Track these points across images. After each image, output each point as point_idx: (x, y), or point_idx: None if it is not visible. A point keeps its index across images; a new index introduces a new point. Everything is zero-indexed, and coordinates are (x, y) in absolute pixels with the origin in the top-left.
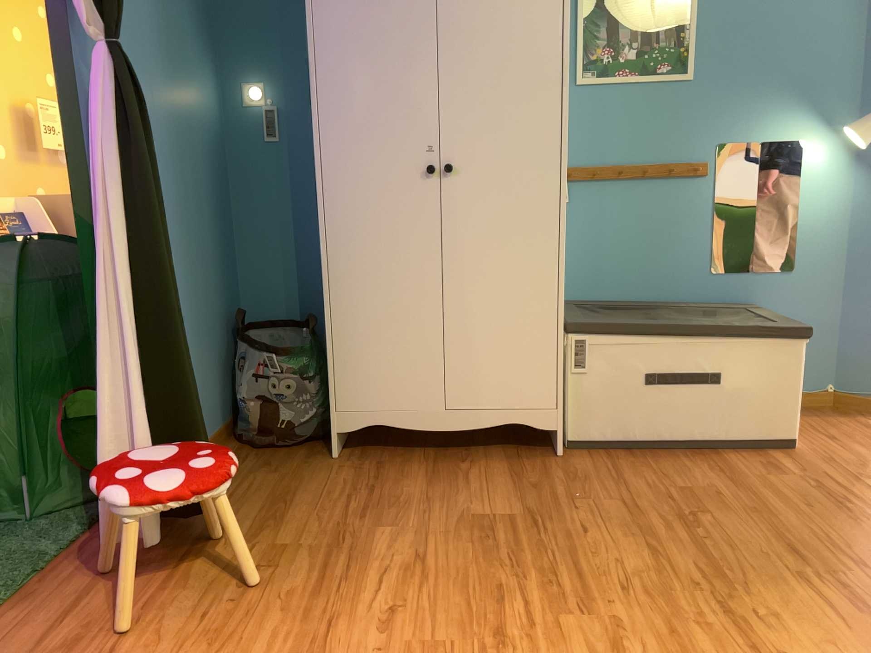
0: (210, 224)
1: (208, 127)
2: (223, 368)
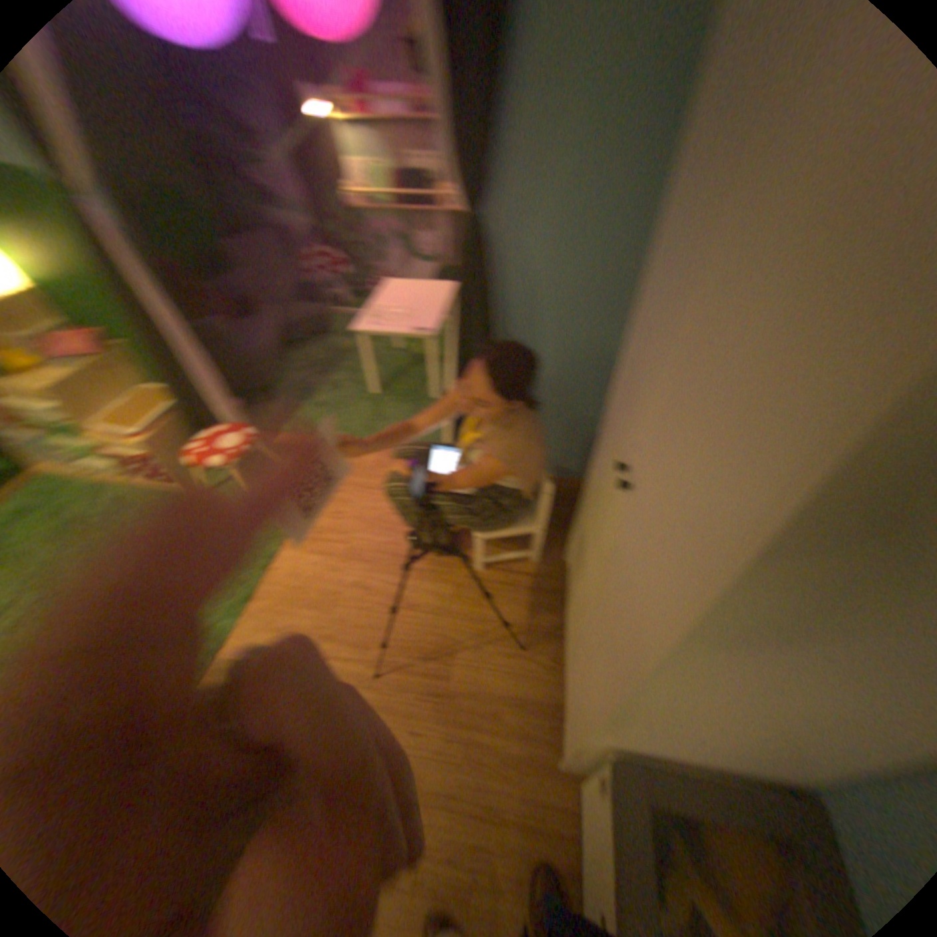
0: None
1: None
2: None
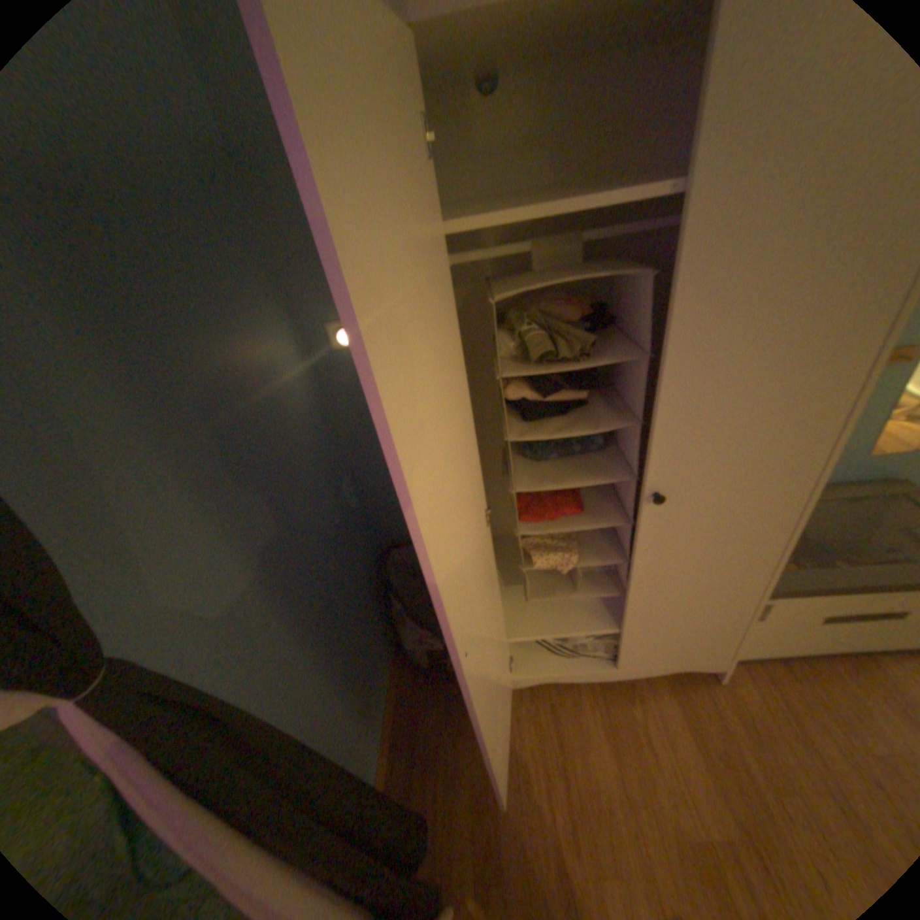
0: (336, 517)
1: (301, 412)
2: (382, 615)
